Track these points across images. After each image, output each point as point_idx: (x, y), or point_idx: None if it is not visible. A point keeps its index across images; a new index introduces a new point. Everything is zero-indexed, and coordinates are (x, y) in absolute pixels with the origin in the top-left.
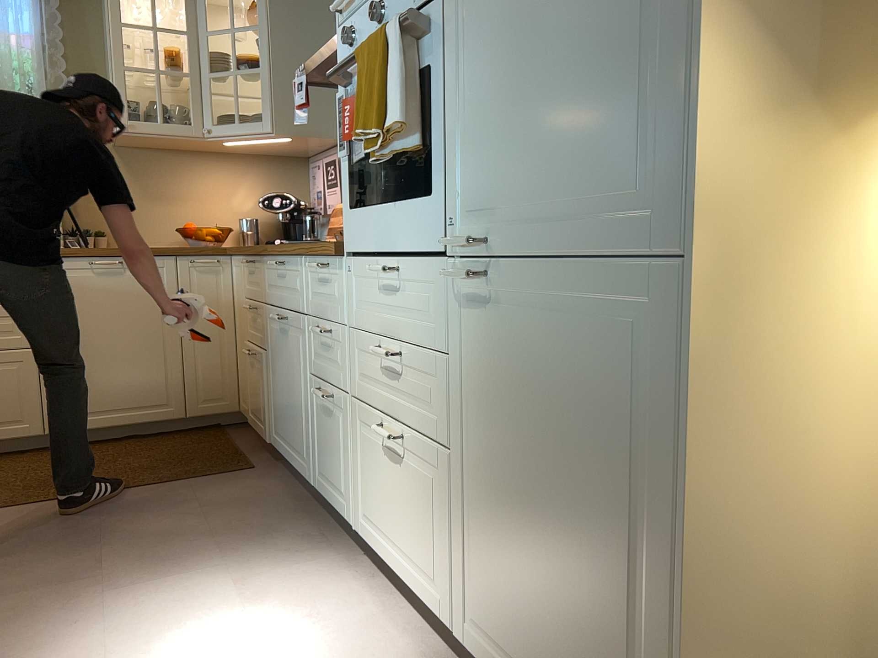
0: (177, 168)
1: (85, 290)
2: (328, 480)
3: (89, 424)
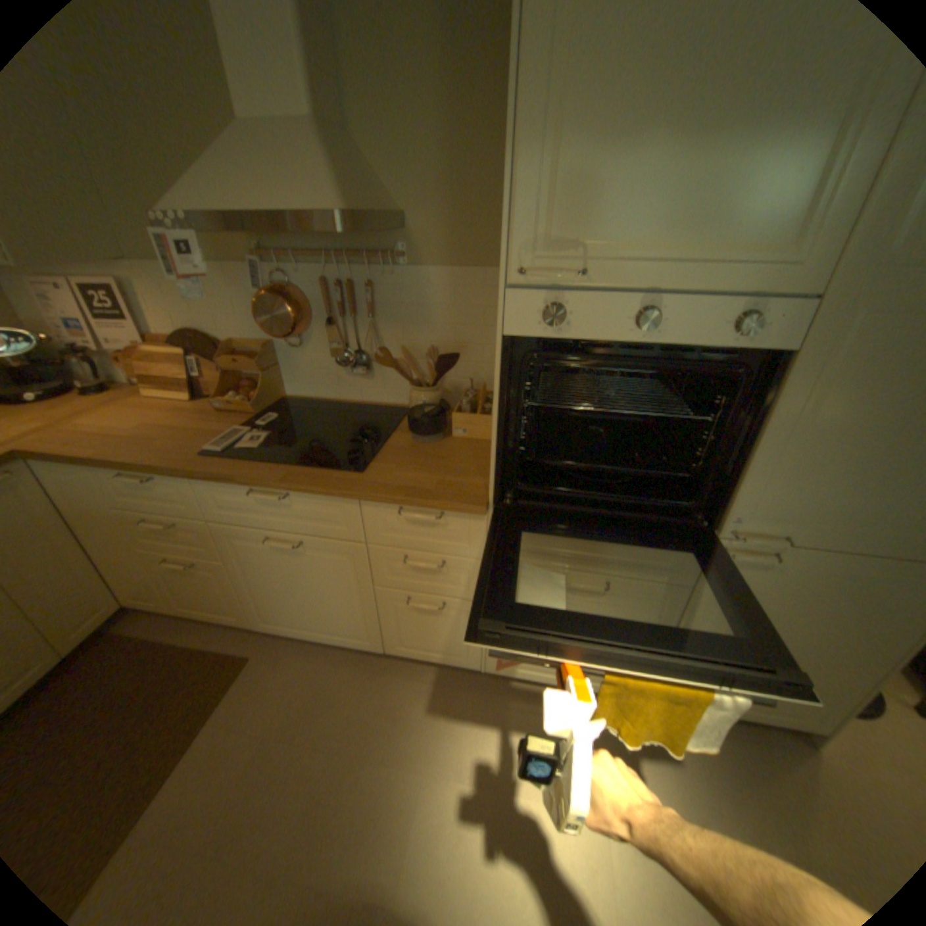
0: None
1: None
2: (420, 649)
3: None
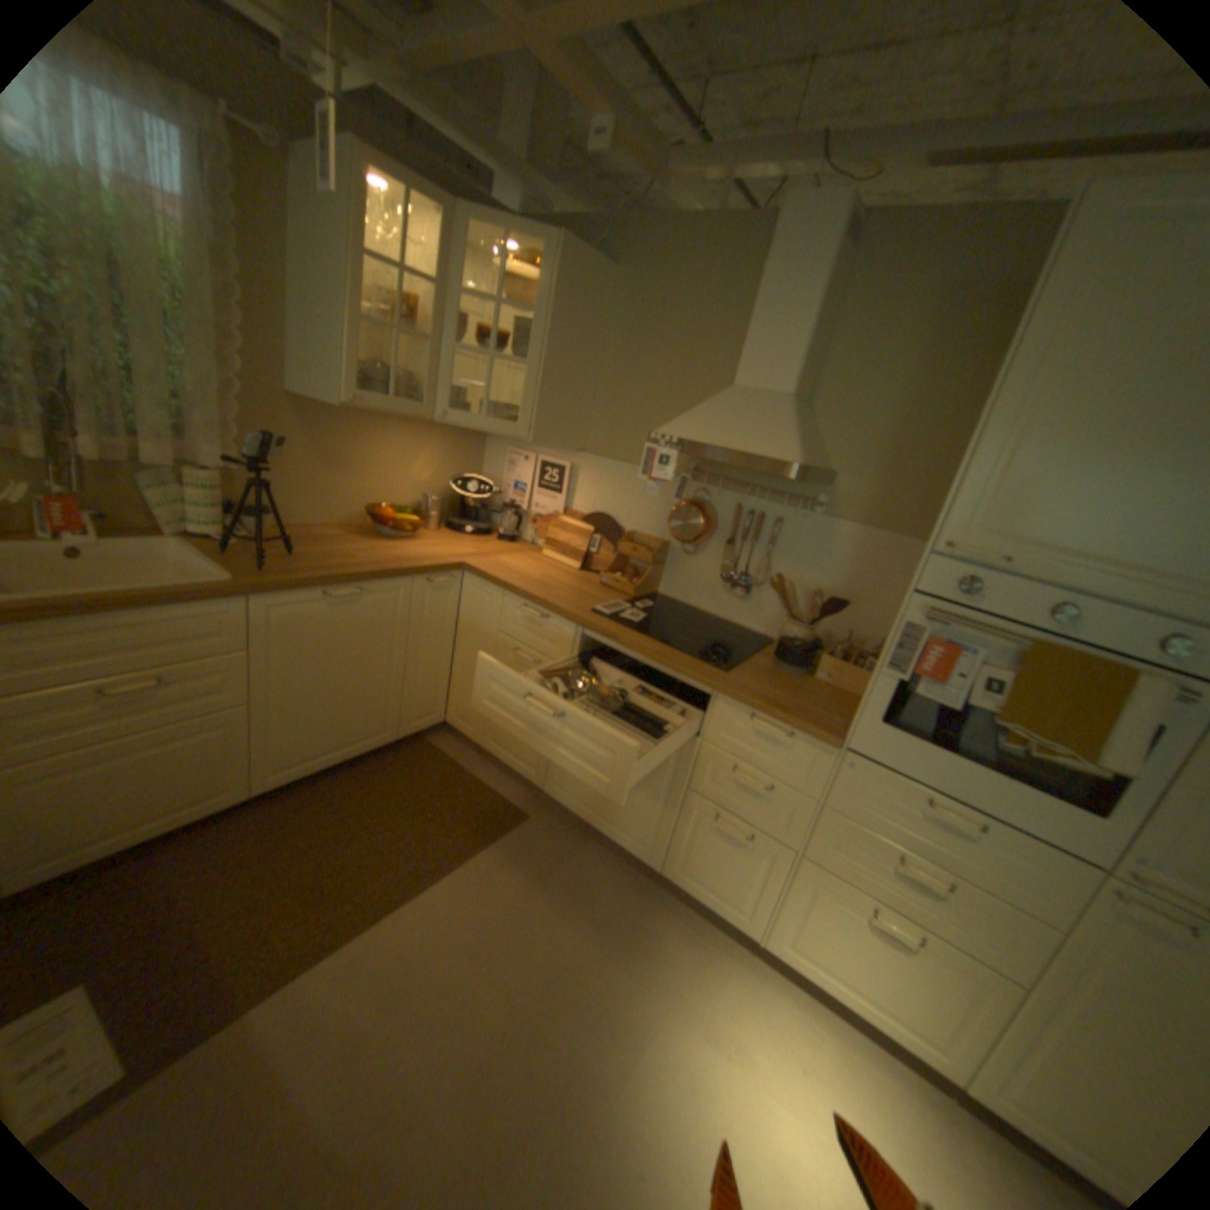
0: (358, 431)
1: (315, 628)
2: (702, 885)
3: (303, 774)
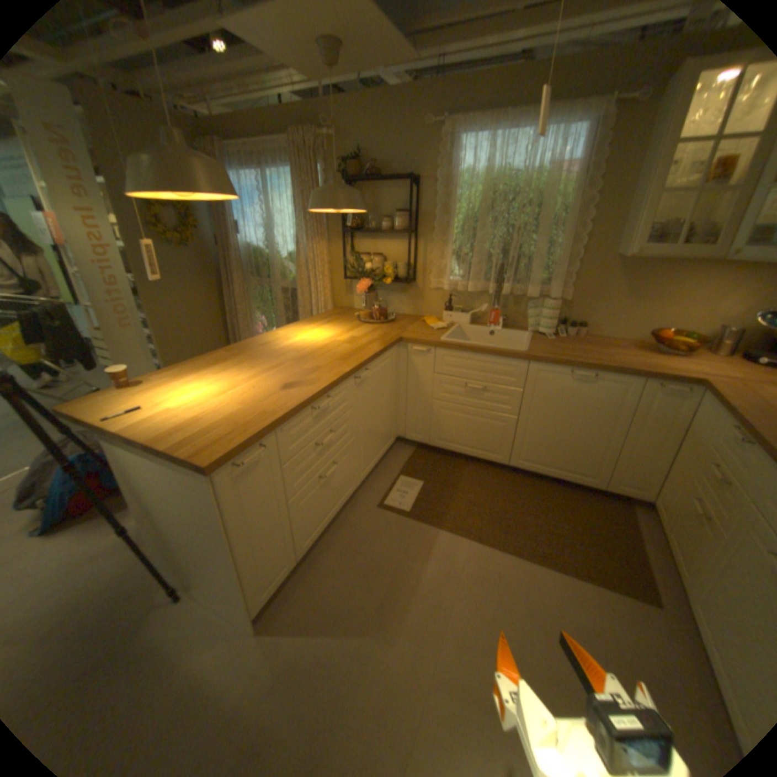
0: (672, 273)
1: (562, 389)
2: None
3: (537, 469)
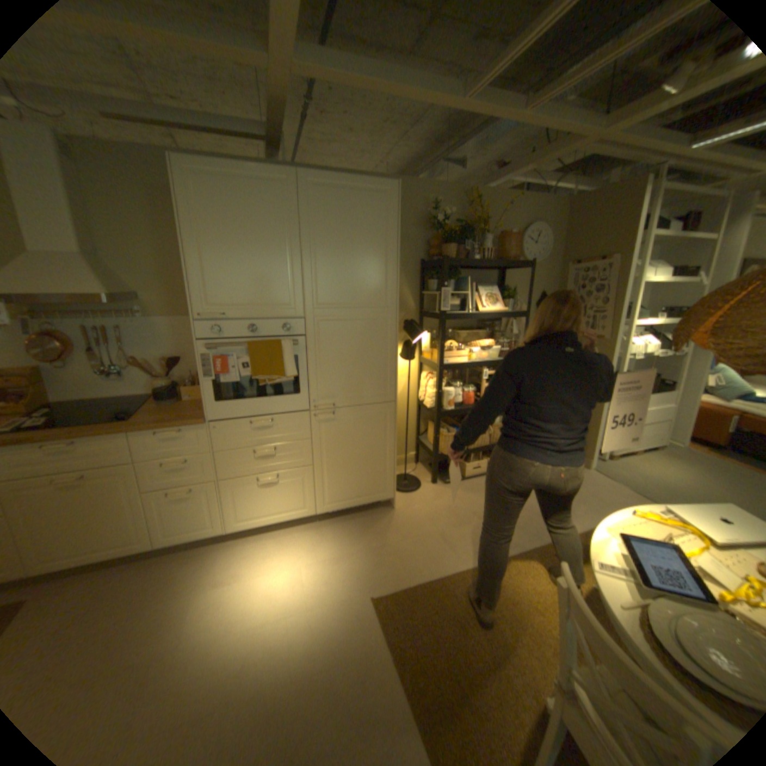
0: None
1: None
2: (178, 534)
3: None
